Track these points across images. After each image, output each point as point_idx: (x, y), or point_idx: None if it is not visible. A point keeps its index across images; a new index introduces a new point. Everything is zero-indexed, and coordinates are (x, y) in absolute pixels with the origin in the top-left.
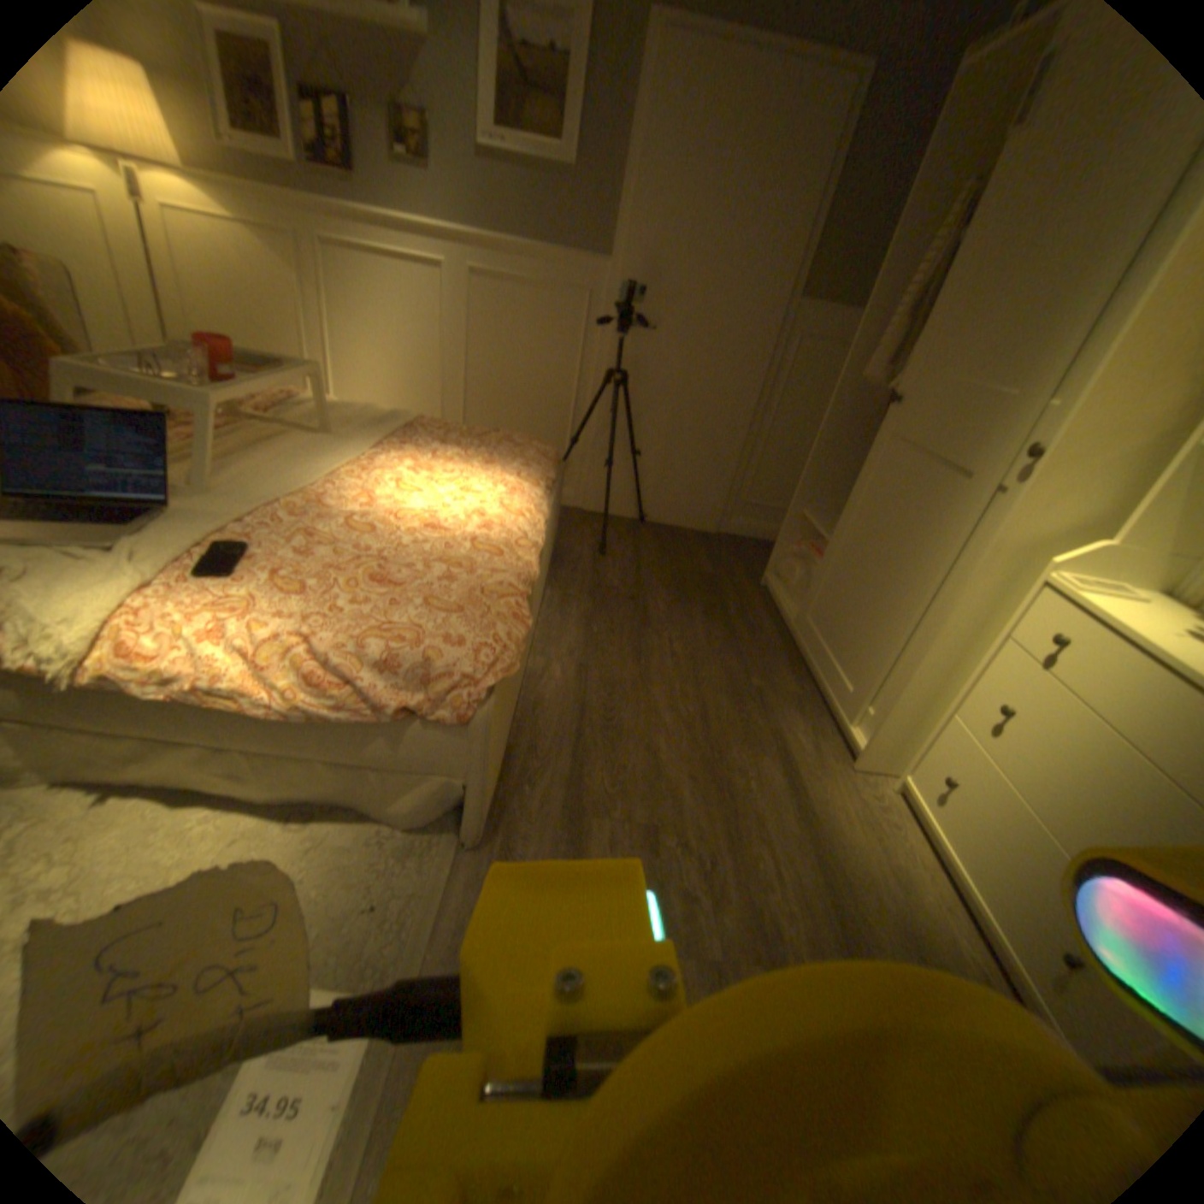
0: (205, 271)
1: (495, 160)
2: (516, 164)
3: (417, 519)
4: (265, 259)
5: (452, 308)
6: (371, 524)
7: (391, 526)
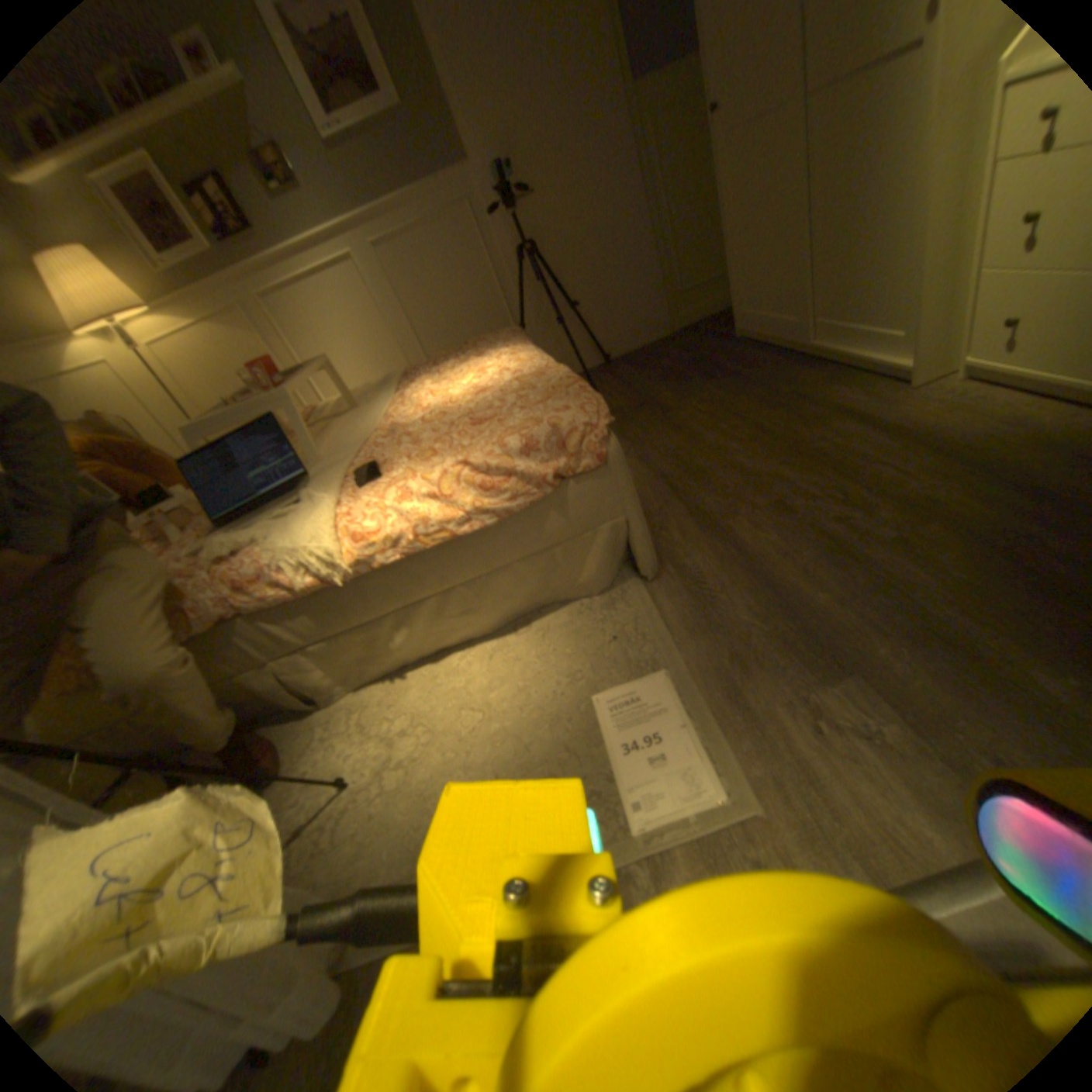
0: (204, 377)
1: (346, 145)
2: (362, 138)
3: (470, 395)
4: (236, 340)
5: (379, 286)
6: (443, 413)
7: (457, 406)
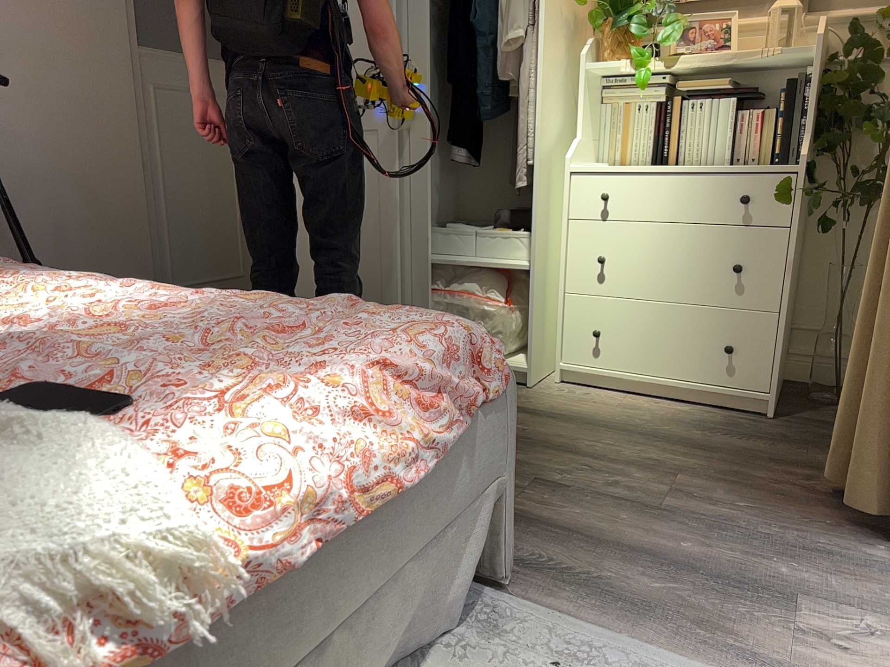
0: None
1: None
2: None
3: (124, 318)
4: None
5: None
6: (97, 336)
7: (125, 327)
